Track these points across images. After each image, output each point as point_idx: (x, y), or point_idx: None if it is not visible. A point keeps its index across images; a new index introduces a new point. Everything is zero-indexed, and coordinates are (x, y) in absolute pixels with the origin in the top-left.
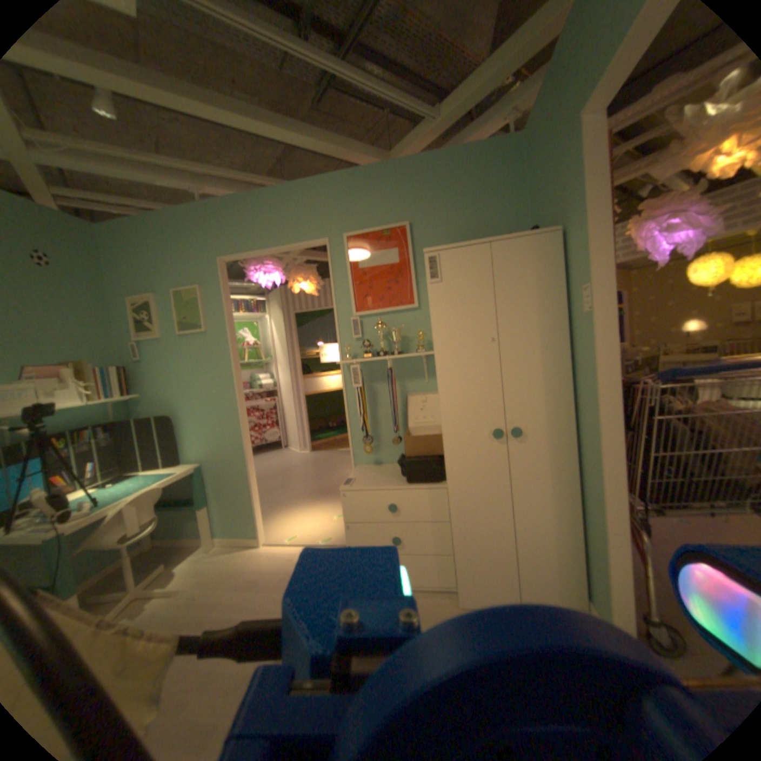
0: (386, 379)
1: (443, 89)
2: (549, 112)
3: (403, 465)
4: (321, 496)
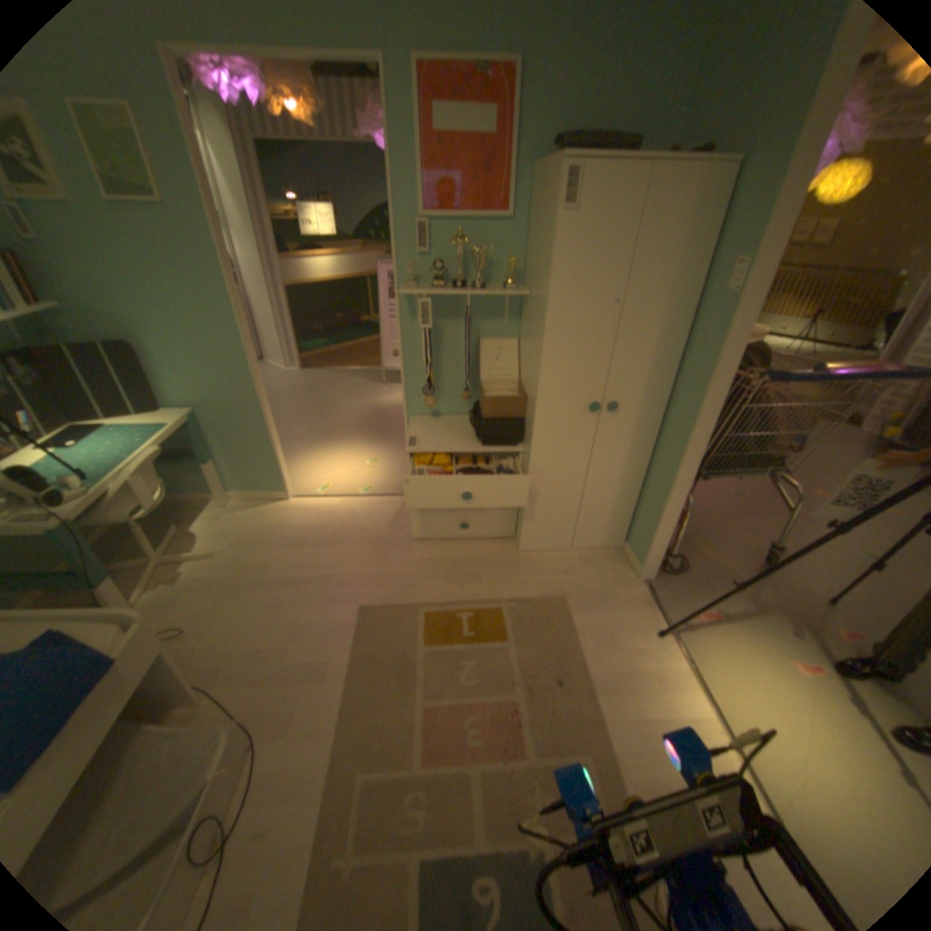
0: (456, 315)
1: None
2: None
3: (479, 427)
4: (340, 435)
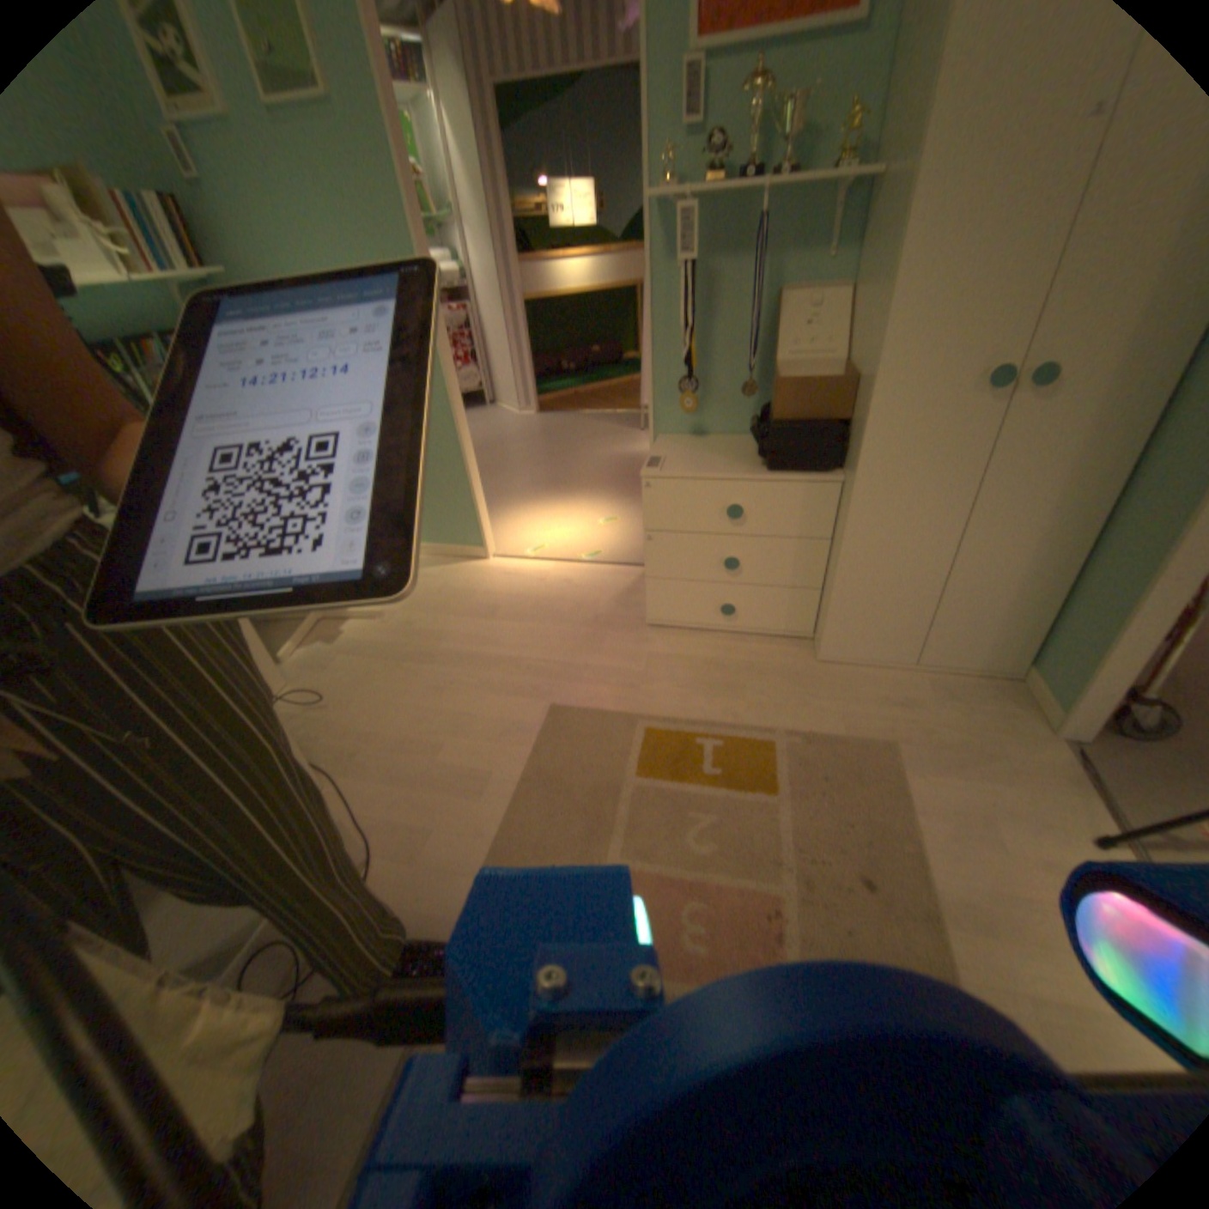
0: (744, 245)
1: None
2: None
3: (765, 435)
4: (570, 487)
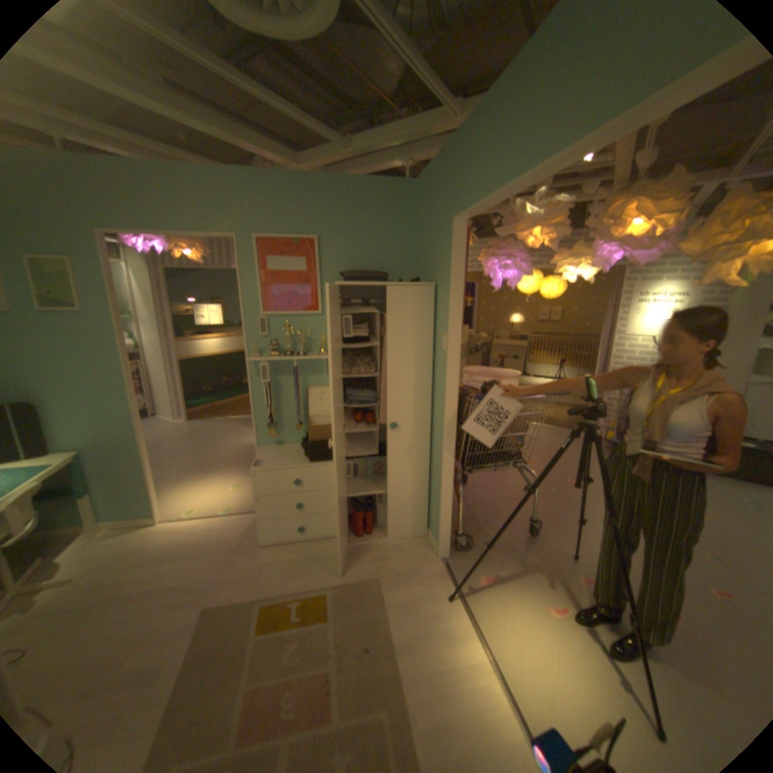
0: (290, 373)
1: (351, 99)
2: (435, 192)
3: (306, 448)
4: (211, 469)
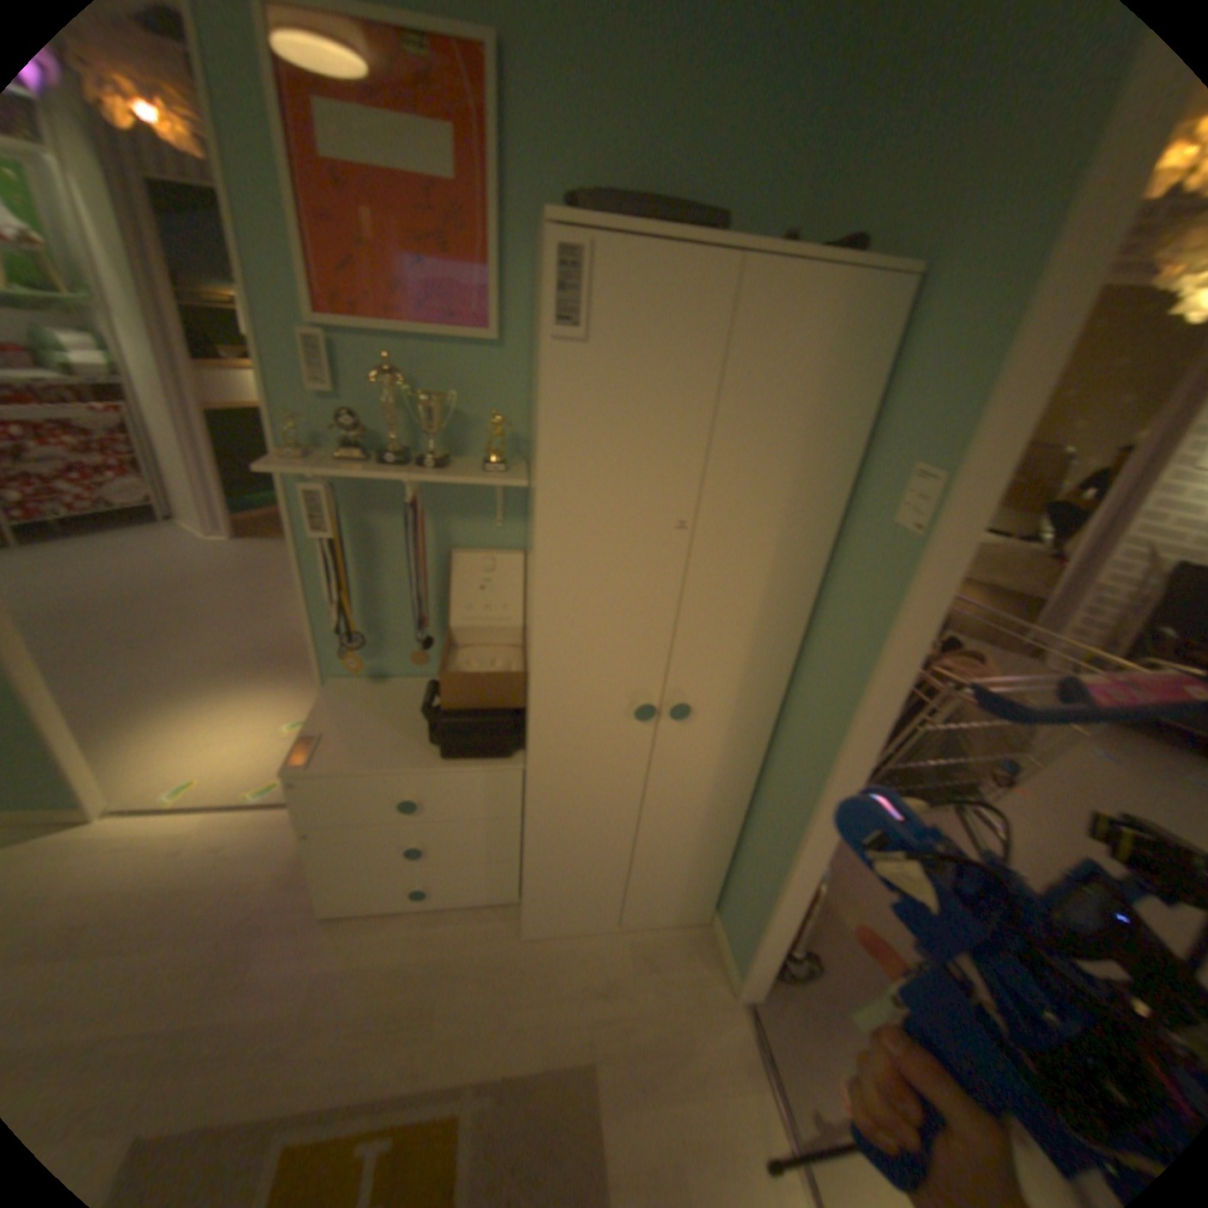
0: (407, 506)
1: None
2: None
3: (438, 726)
4: (257, 667)
